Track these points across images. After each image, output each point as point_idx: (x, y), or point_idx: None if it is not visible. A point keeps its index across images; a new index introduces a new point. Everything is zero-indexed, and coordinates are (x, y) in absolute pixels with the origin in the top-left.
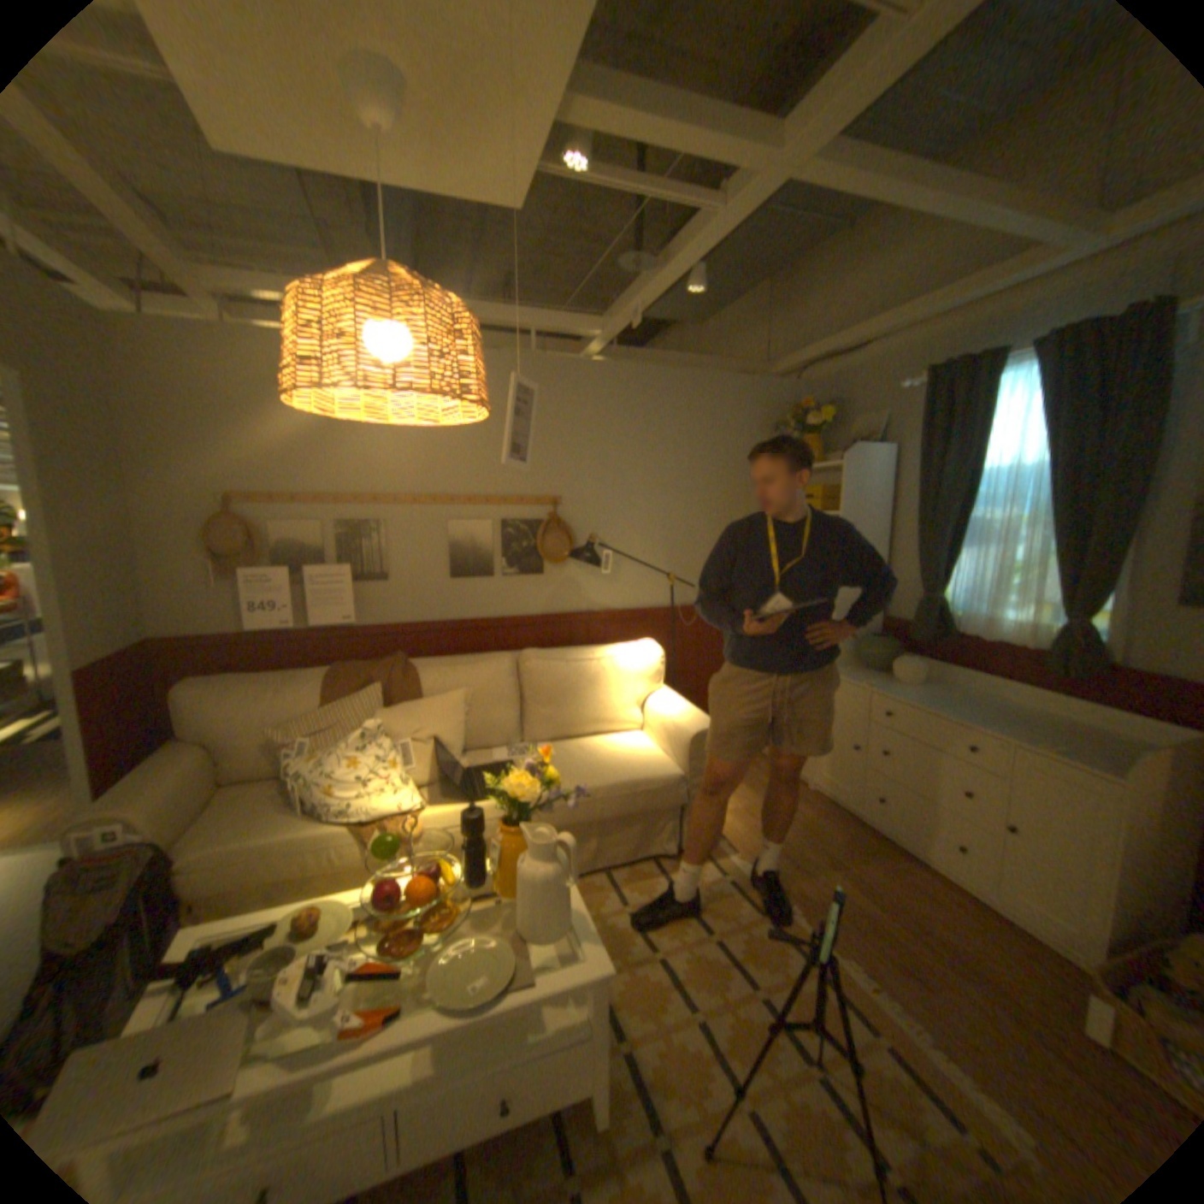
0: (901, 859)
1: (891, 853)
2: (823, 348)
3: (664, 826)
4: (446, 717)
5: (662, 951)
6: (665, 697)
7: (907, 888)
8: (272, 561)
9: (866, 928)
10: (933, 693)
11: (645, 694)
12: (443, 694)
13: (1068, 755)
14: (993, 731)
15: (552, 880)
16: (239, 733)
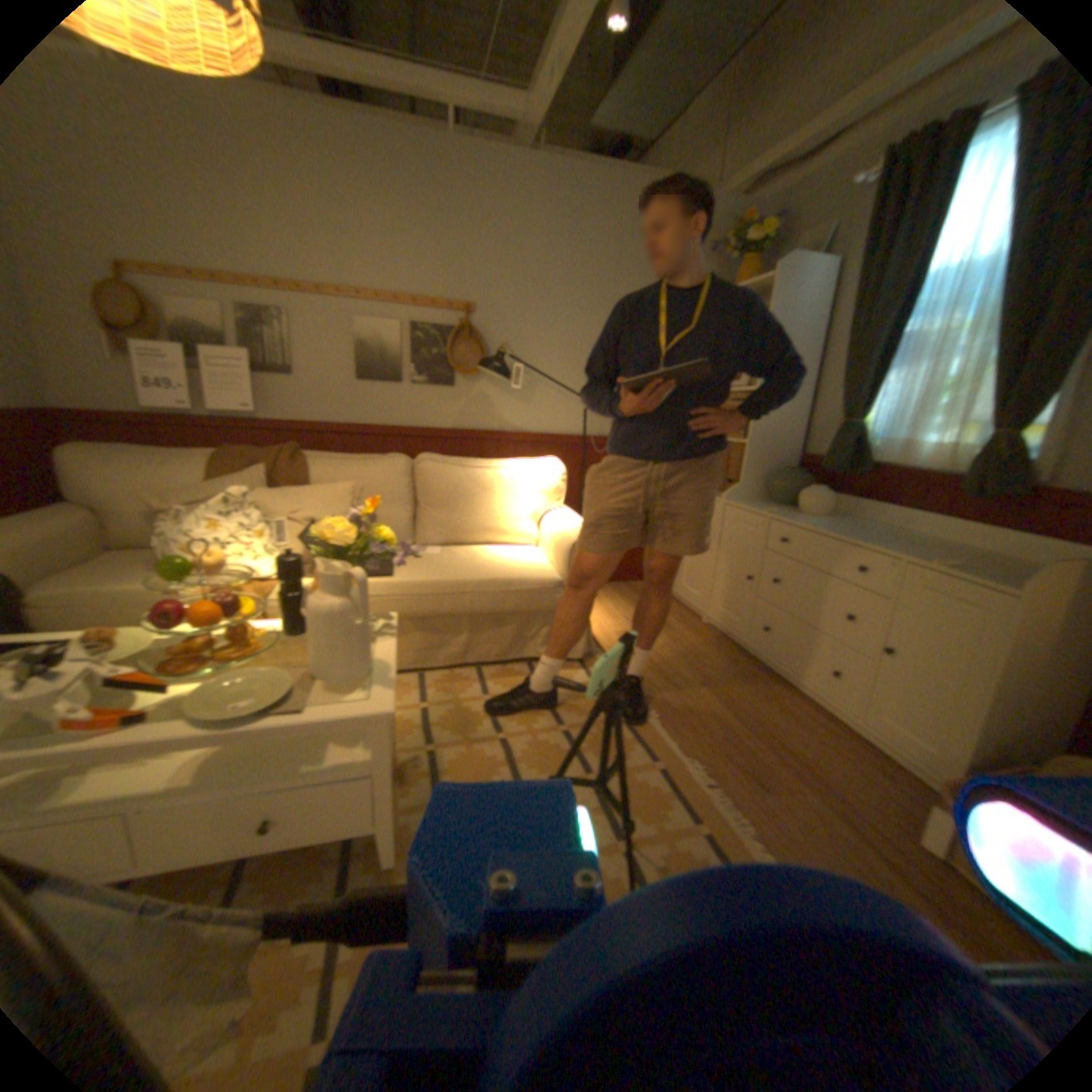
0: (776, 684)
1: (769, 679)
2: (781, 152)
3: (539, 628)
4: (331, 503)
5: (506, 732)
6: (563, 513)
7: (775, 708)
8: (172, 338)
9: (721, 736)
10: (837, 522)
11: (543, 509)
12: (333, 483)
13: (964, 570)
14: (888, 549)
15: (339, 611)
16: (123, 495)
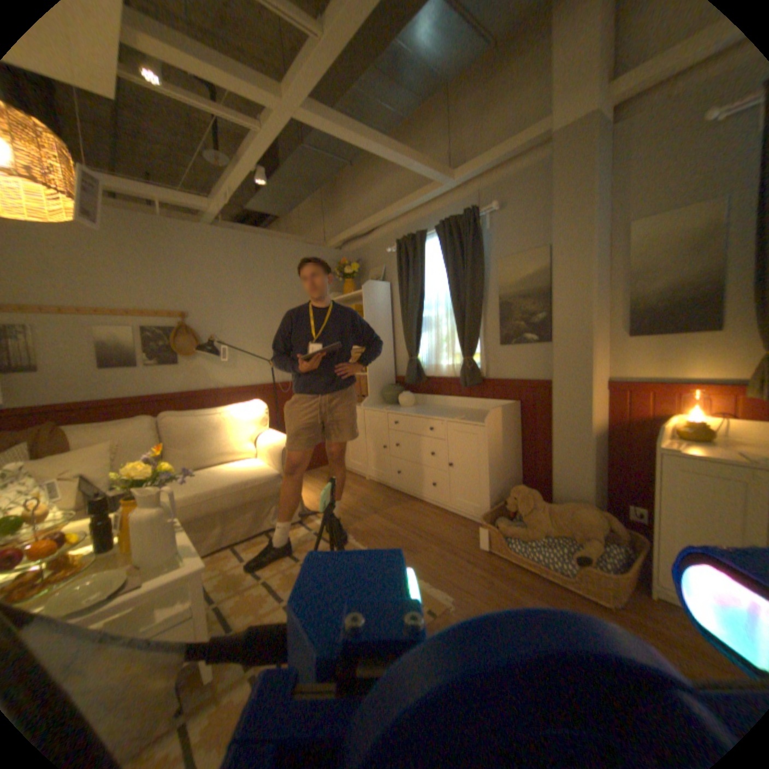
0: (409, 500)
1: (405, 499)
2: (351, 232)
3: (268, 508)
4: (91, 460)
5: (262, 578)
6: (270, 433)
7: (410, 512)
8: None
9: (387, 535)
10: (416, 408)
11: (256, 433)
12: (89, 446)
13: (465, 419)
14: (437, 417)
15: (154, 517)
16: None
